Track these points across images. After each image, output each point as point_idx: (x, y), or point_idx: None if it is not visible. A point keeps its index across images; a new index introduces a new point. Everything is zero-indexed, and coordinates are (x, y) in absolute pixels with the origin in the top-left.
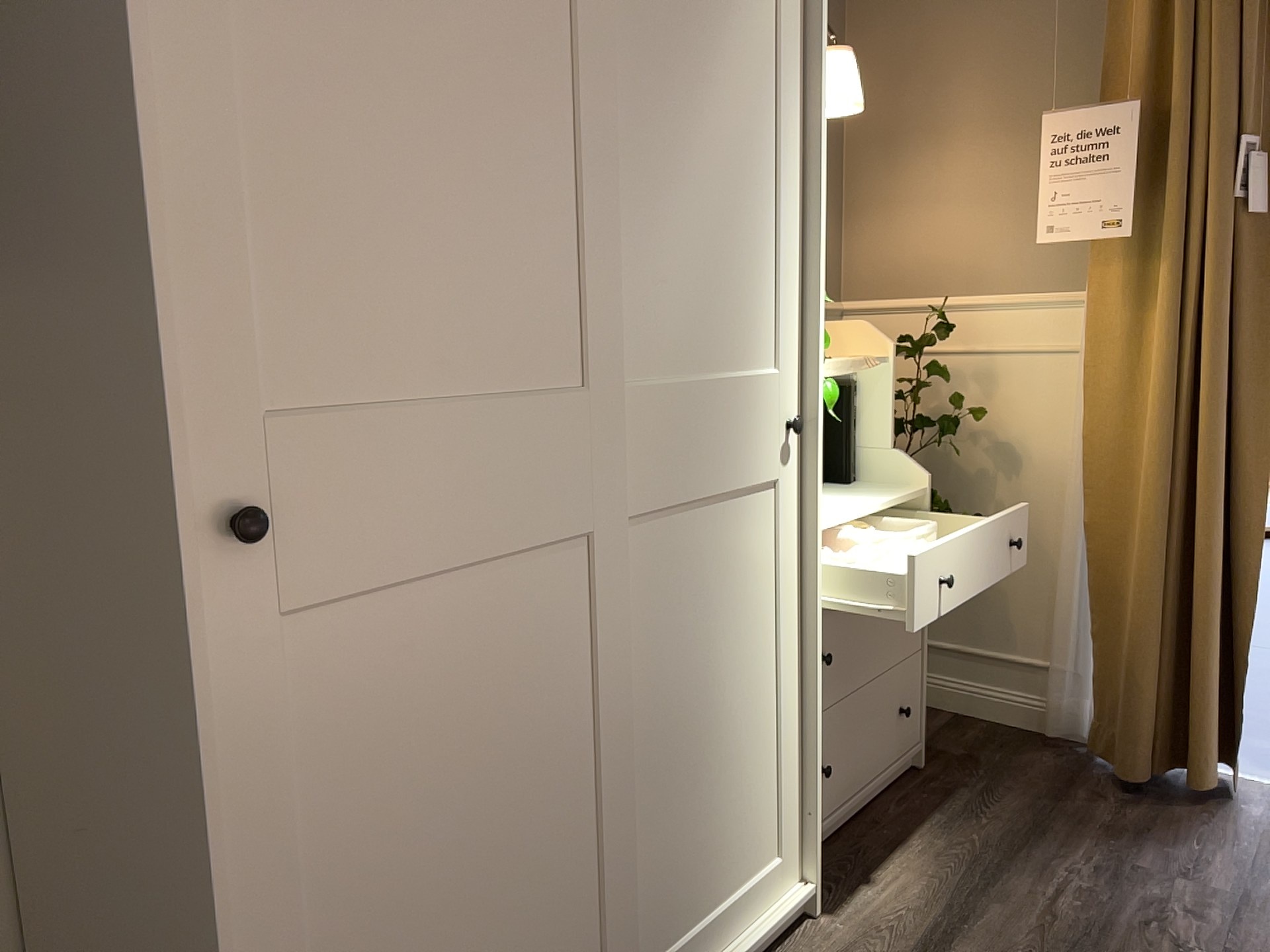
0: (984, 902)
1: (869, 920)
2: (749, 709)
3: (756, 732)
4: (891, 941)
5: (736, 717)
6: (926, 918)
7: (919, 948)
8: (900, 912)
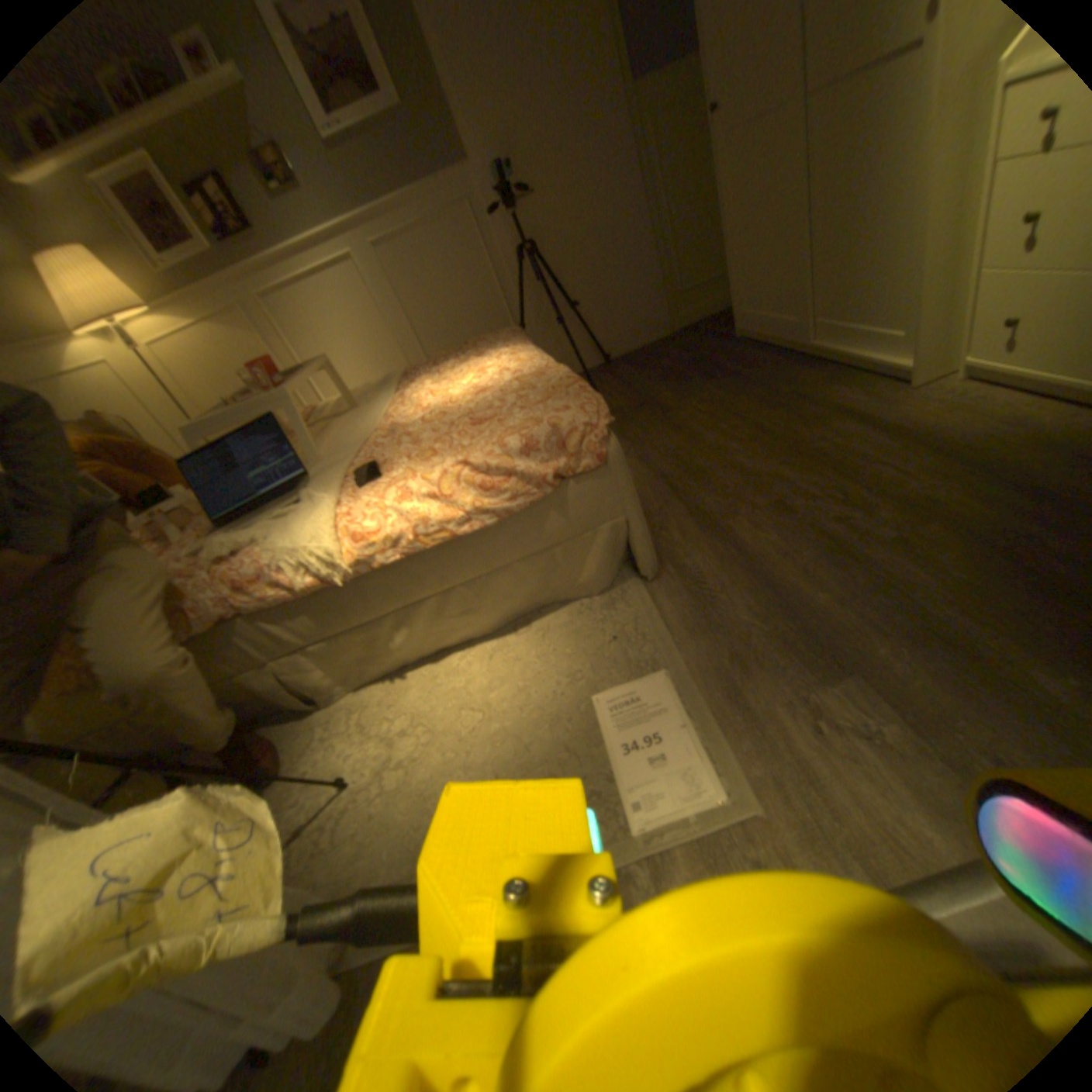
0: (911, 442)
1: (908, 403)
2: (890, 223)
3: (896, 240)
4: (881, 408)
5: (880, 223)
6: (901, 420)
7: (870, 414)
8: (913, 413)
